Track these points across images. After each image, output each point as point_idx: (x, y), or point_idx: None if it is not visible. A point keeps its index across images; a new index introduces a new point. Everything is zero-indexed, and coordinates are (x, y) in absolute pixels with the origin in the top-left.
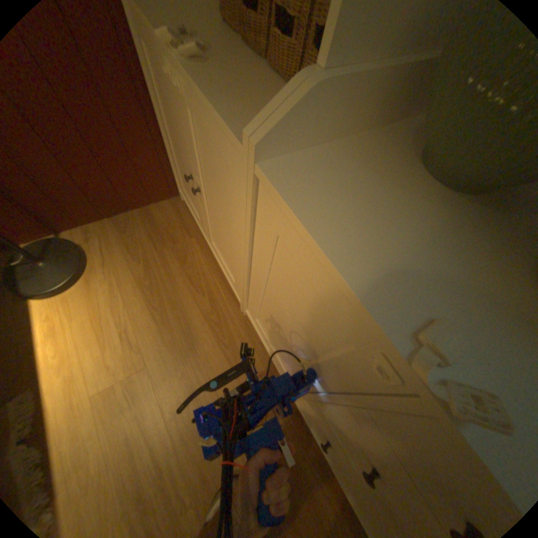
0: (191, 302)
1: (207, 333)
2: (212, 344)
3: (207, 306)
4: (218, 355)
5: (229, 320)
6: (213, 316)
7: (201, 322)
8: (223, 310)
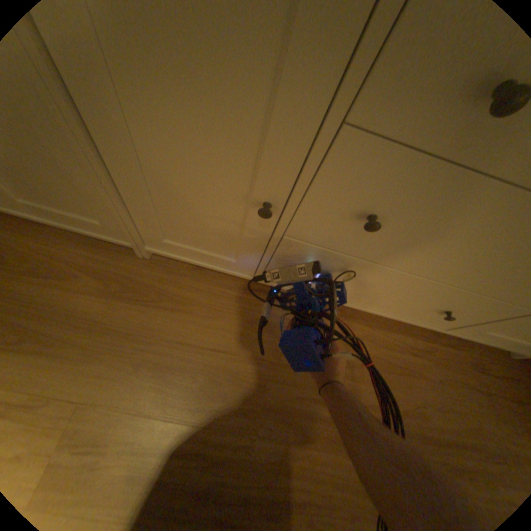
0: (64, 295)
1: (121, 306)
2: (139, 310)
3: (92, 282)
4: (156, 314)
5: (135, 275)
6: (110, 286)
7: (102, 303)
8: (118, 271)
